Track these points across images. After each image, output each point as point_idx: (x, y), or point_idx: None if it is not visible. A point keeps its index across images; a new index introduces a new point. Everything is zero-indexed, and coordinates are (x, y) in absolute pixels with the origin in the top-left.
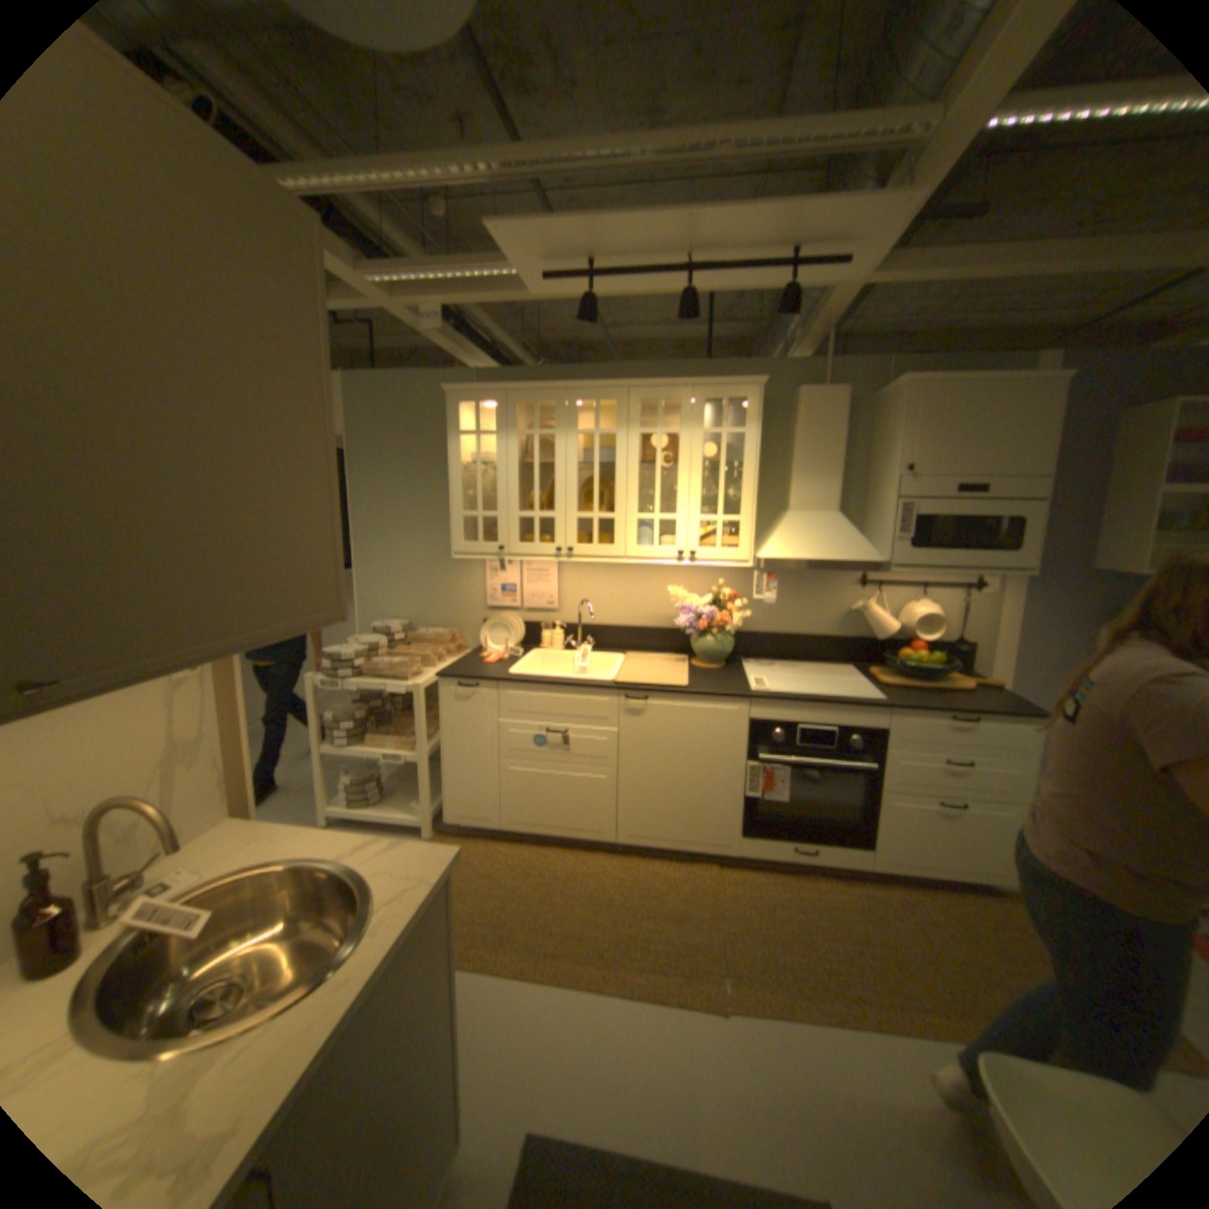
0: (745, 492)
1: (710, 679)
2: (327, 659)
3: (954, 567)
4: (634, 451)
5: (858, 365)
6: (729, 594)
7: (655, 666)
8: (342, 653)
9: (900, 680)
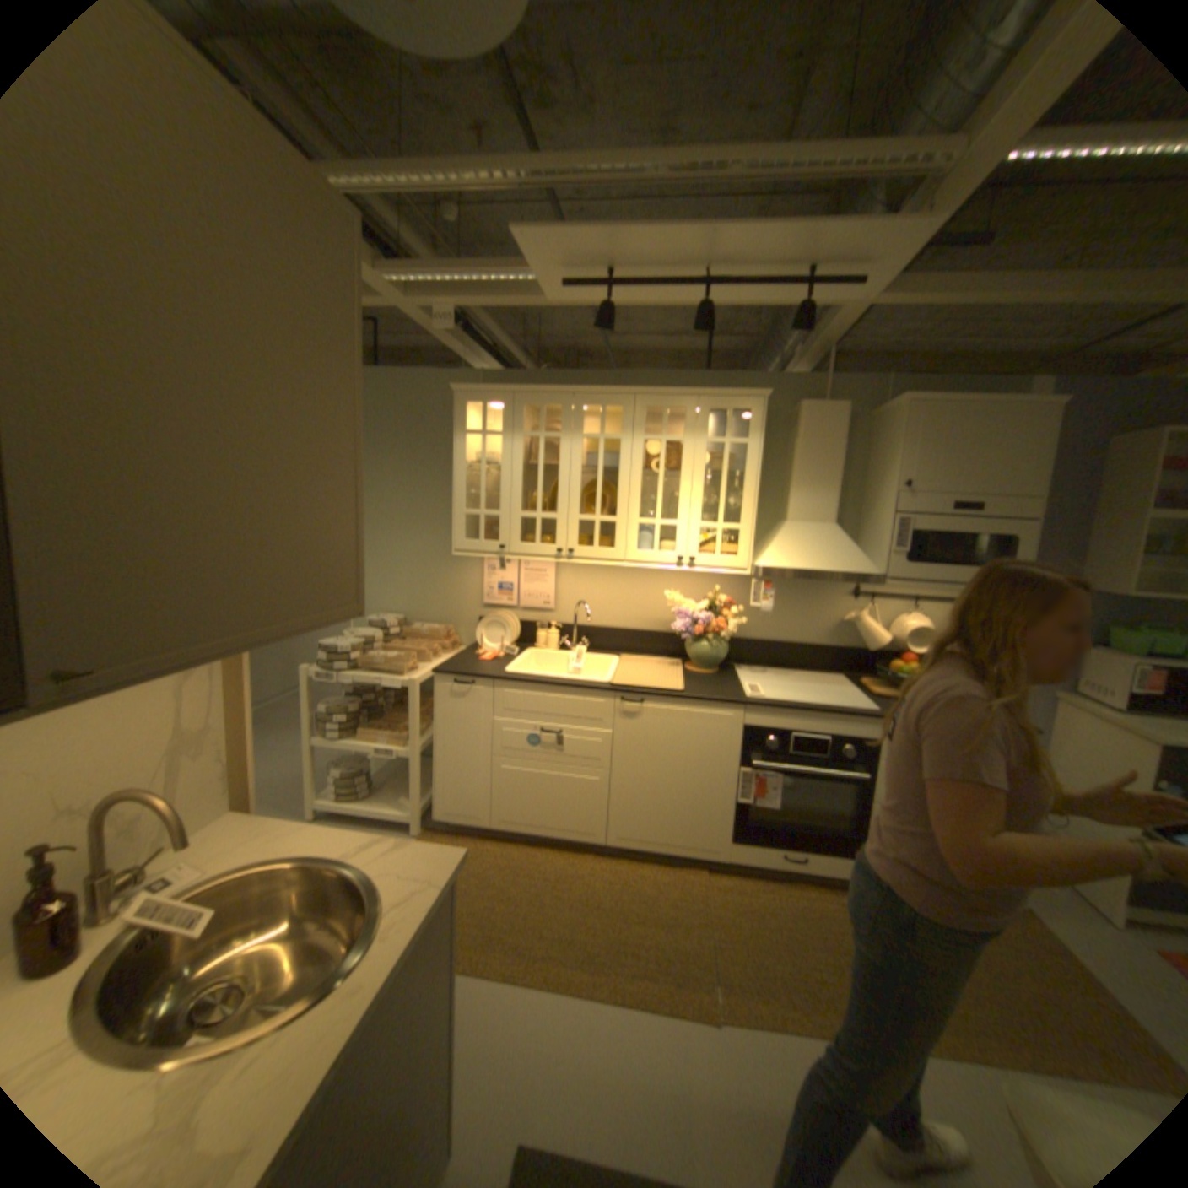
0: (745, 501)
1: (705, 684)
2: (323, 651)
3: (948, 582)
4: (637, 456)
5: (858, 381)
6: (725, 600)
7: (649, 669)
8: (339, 646)
9: (891, 691)
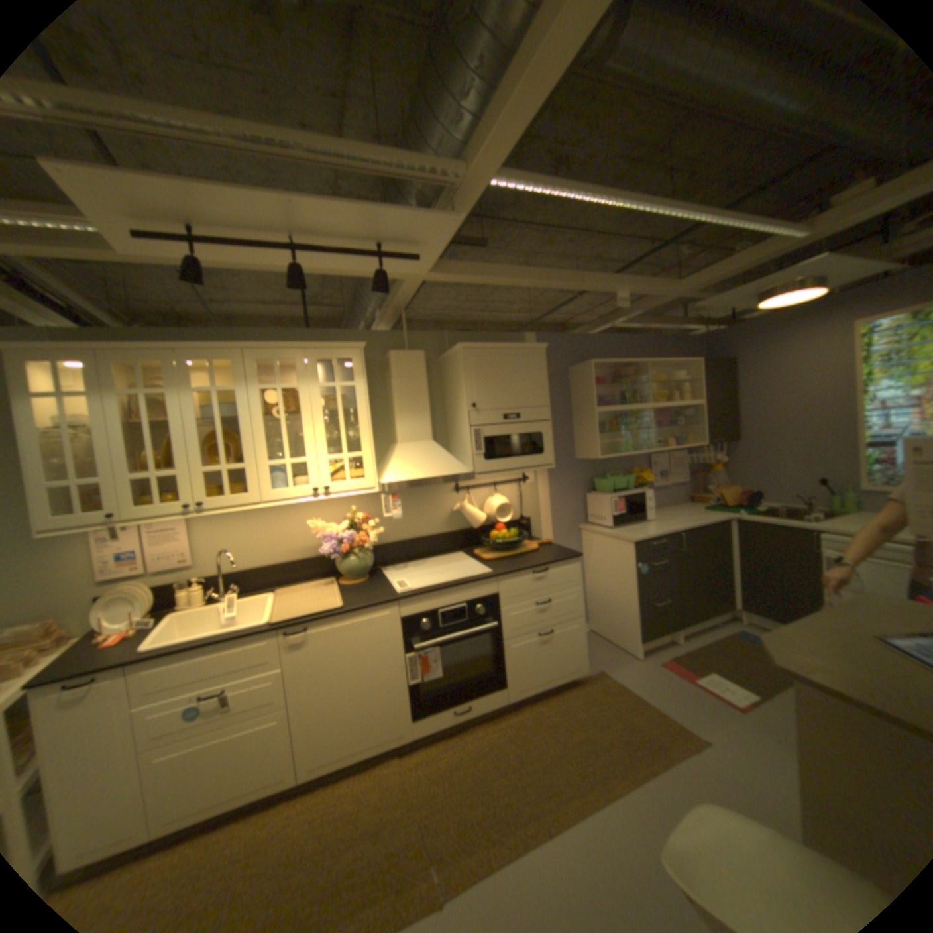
0: (361, 432)
1: (359, 592)
2: None
3: (510, 469)
4: (254, 404)
5: (424, 337)
6: (361, 516)
7: (306, 595)
8: None
9: (493, 553)
